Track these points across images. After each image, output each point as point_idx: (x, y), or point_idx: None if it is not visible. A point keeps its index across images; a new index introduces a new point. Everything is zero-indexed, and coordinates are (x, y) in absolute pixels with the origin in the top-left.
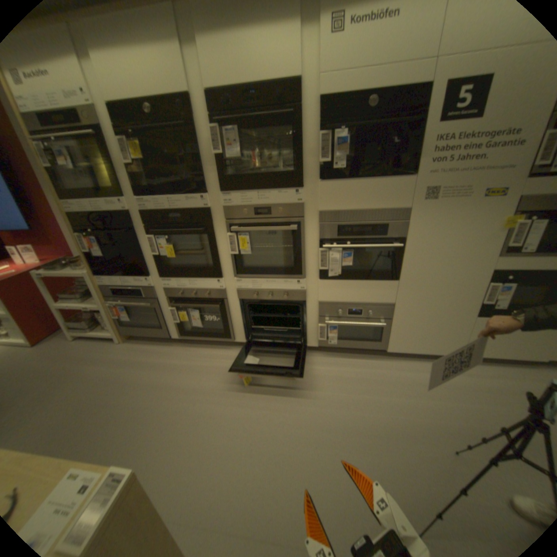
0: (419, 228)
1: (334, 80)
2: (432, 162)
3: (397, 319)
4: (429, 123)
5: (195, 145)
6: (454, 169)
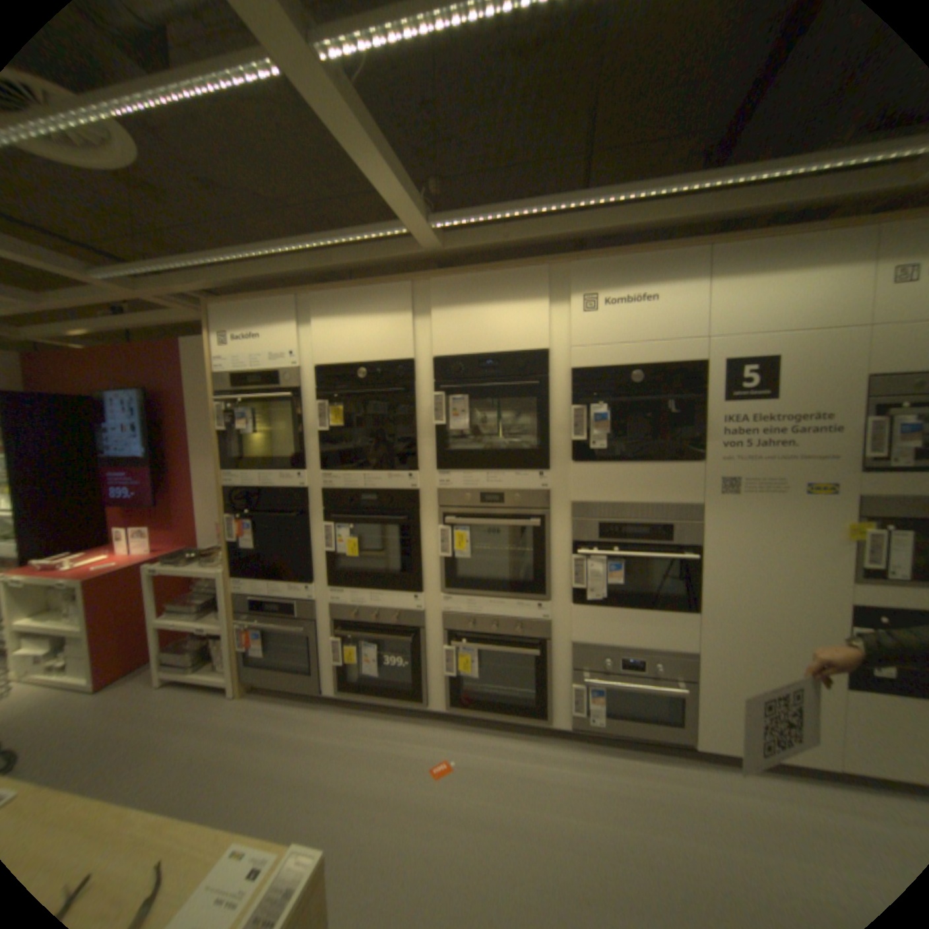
0: (721, 533)
1: (589, 355)
2: (724, 447)
3: (708, 685)
4: (712, 403)
5: (414, 415)
6: (757, 457)
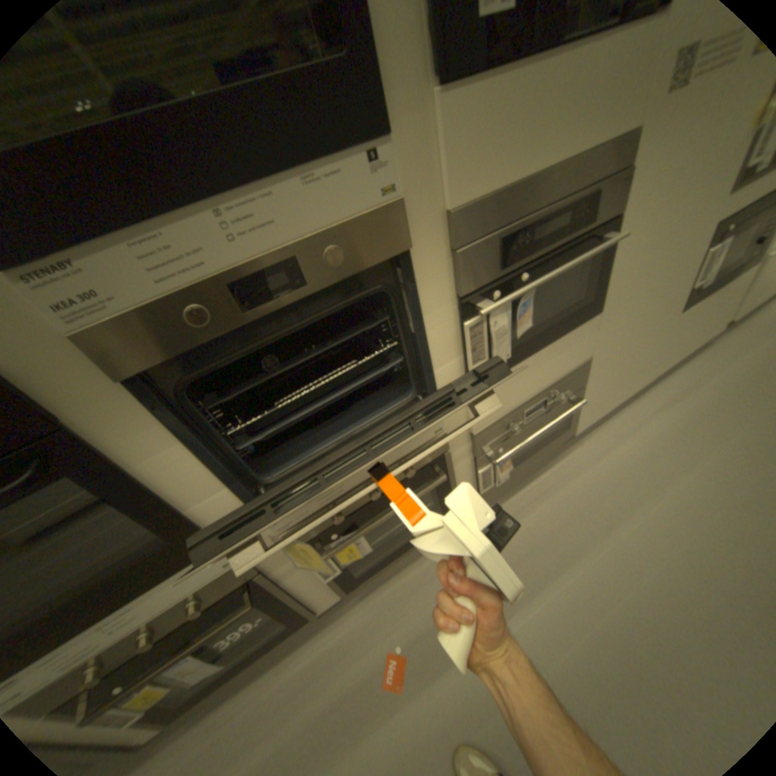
0: (646, 177)
1: None
2: None
3: (591, 380)
4: None
5: None
6: None
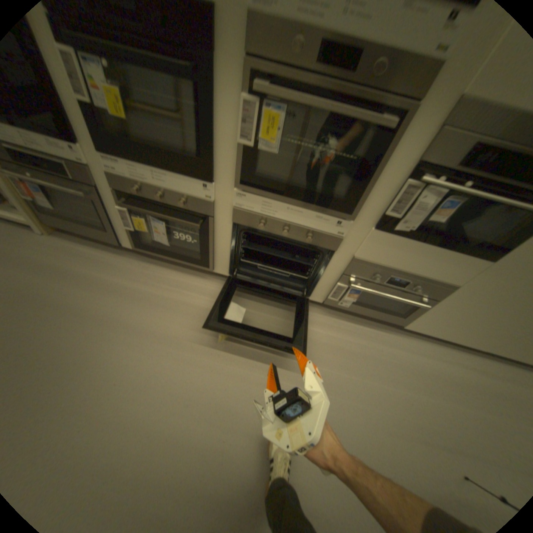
0: None
1: None
2: None
3: (448, 302)
4: None
5: None
6: None
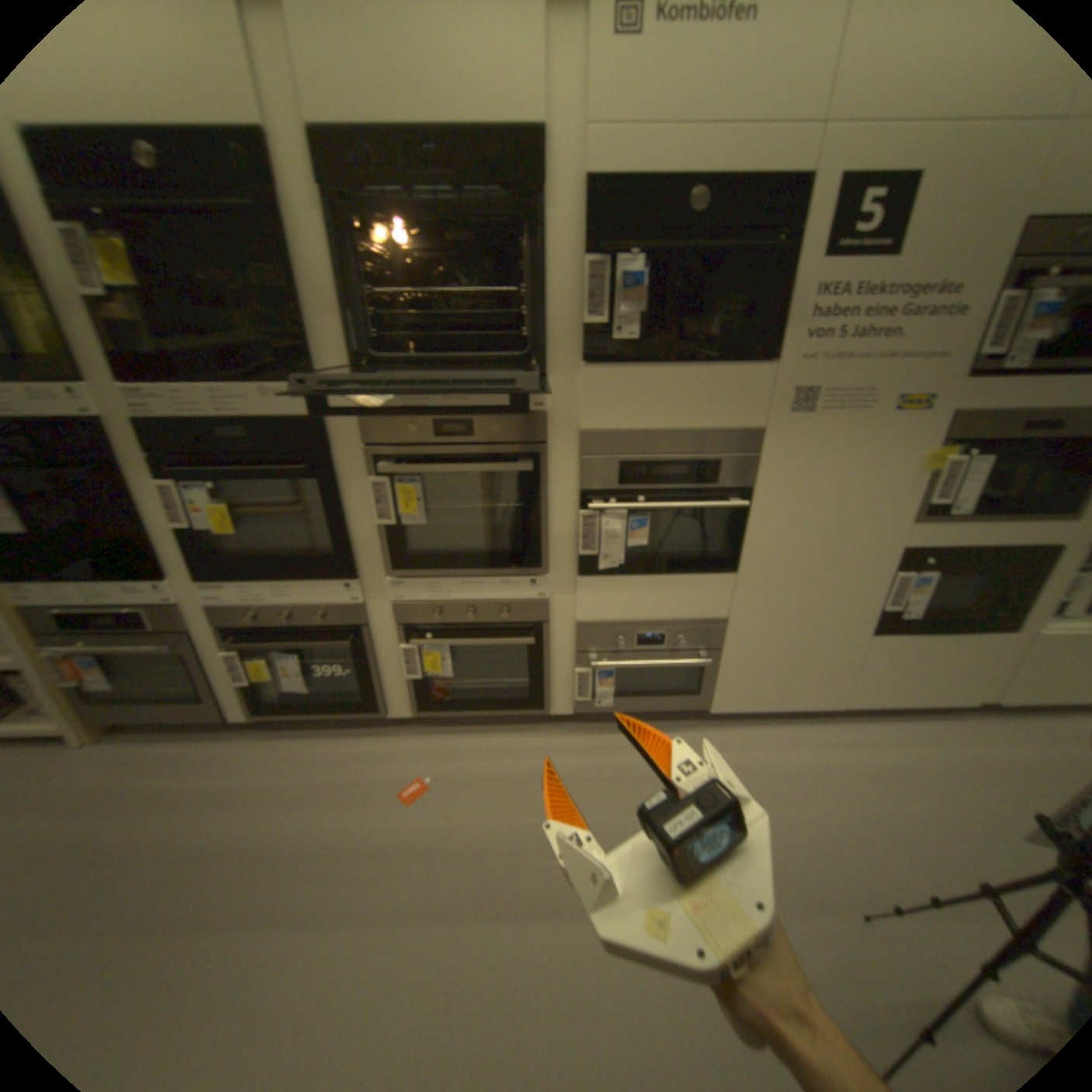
0: (778, 468)
1: (619, 144)
2: (807, 337)
3: (730, 648)
4: (804, 258)
5: (282, 263)
6: (846, 354)
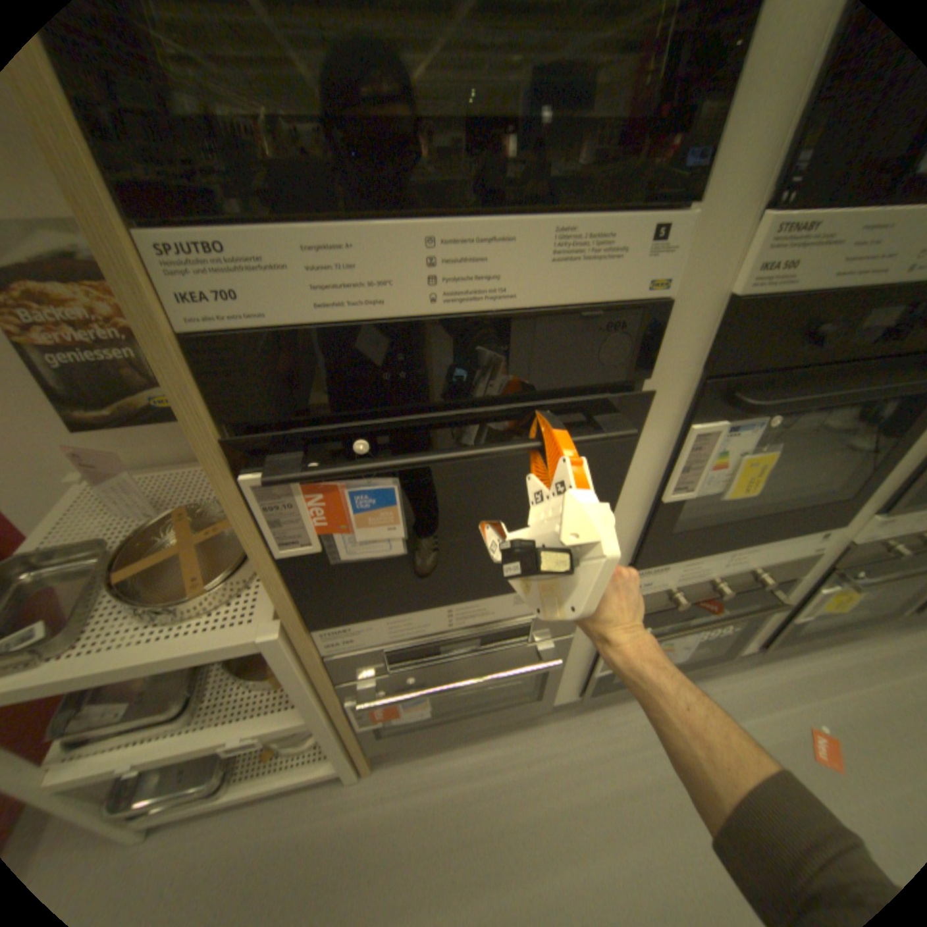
0: None
1: None
2: None
3: None
4: None
5: None
6: None
